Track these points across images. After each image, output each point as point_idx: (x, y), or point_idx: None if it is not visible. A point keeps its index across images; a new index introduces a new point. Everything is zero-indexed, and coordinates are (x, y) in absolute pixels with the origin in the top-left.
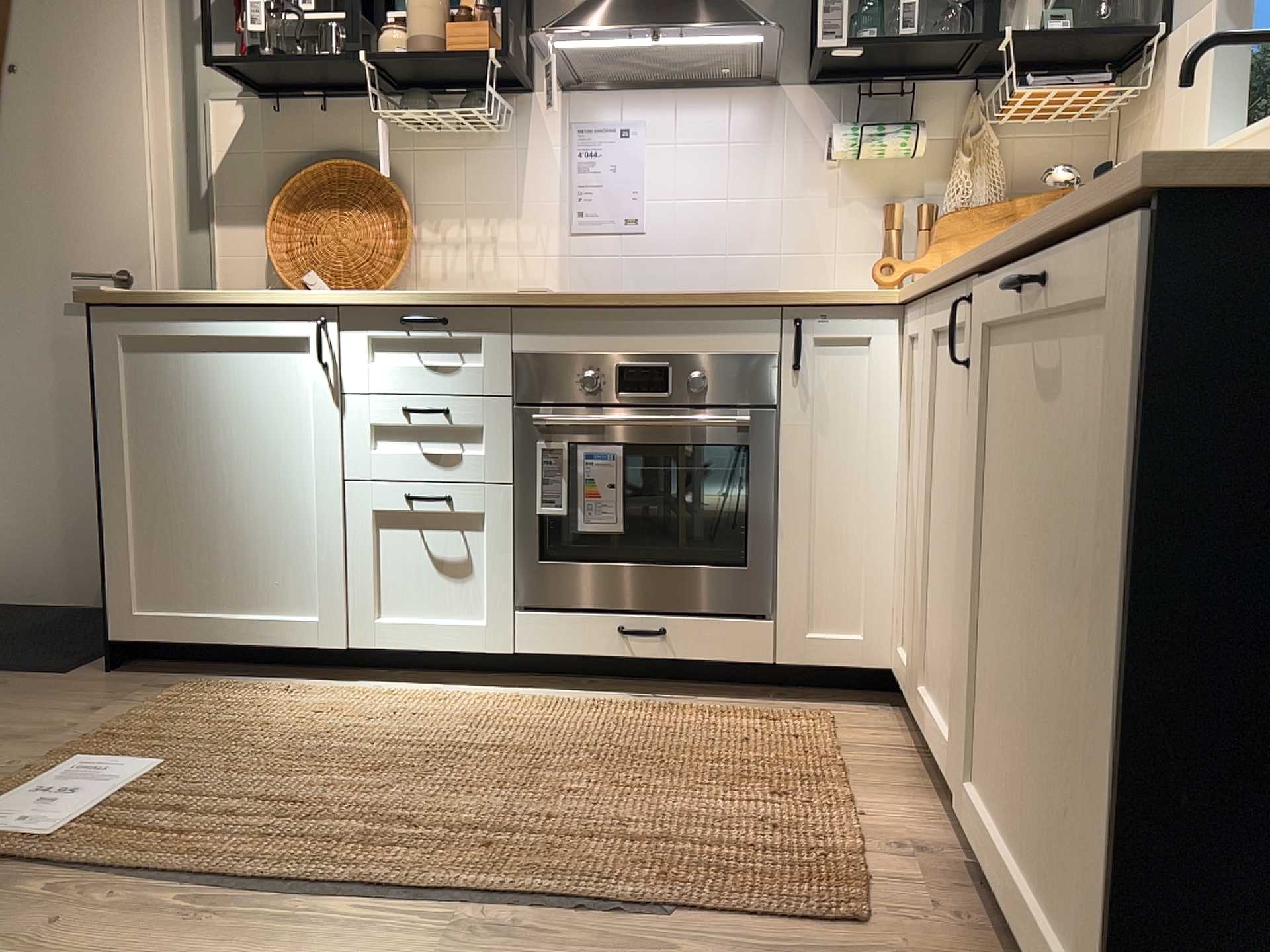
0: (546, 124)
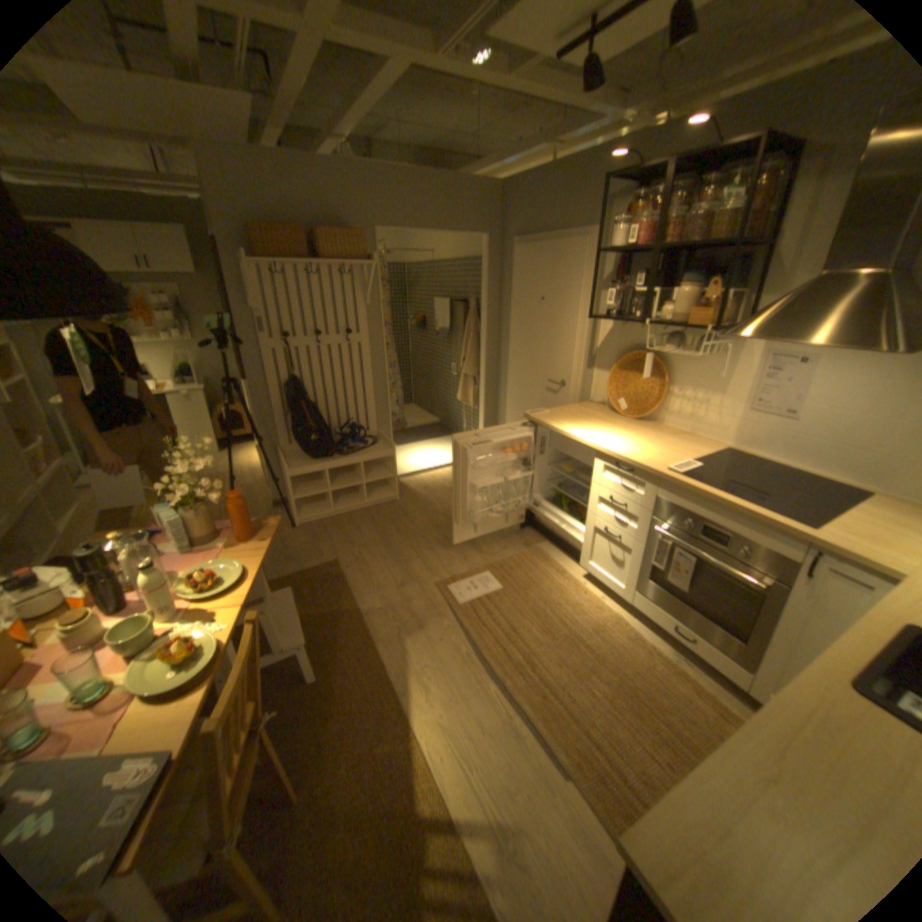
0: (754, 347)
